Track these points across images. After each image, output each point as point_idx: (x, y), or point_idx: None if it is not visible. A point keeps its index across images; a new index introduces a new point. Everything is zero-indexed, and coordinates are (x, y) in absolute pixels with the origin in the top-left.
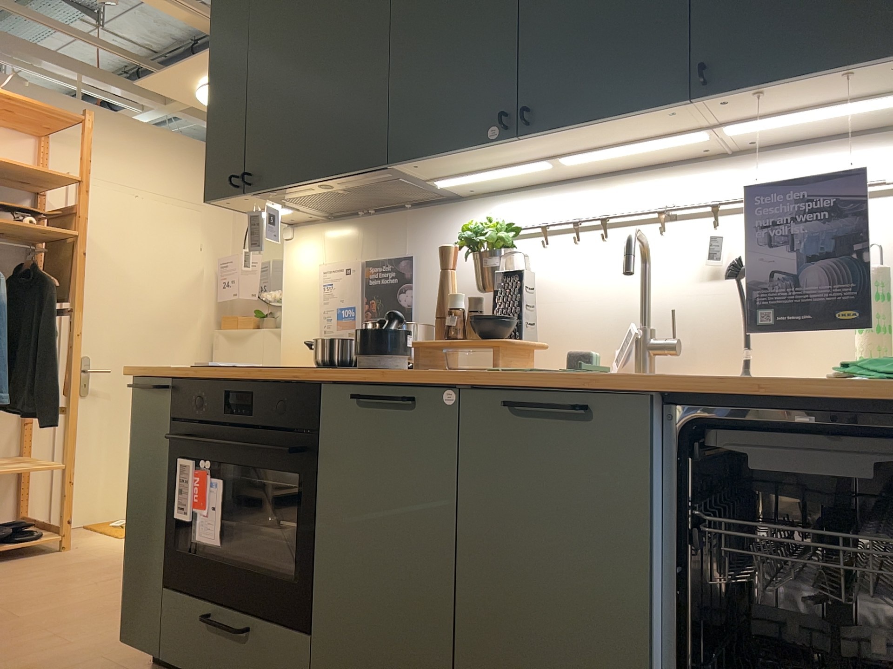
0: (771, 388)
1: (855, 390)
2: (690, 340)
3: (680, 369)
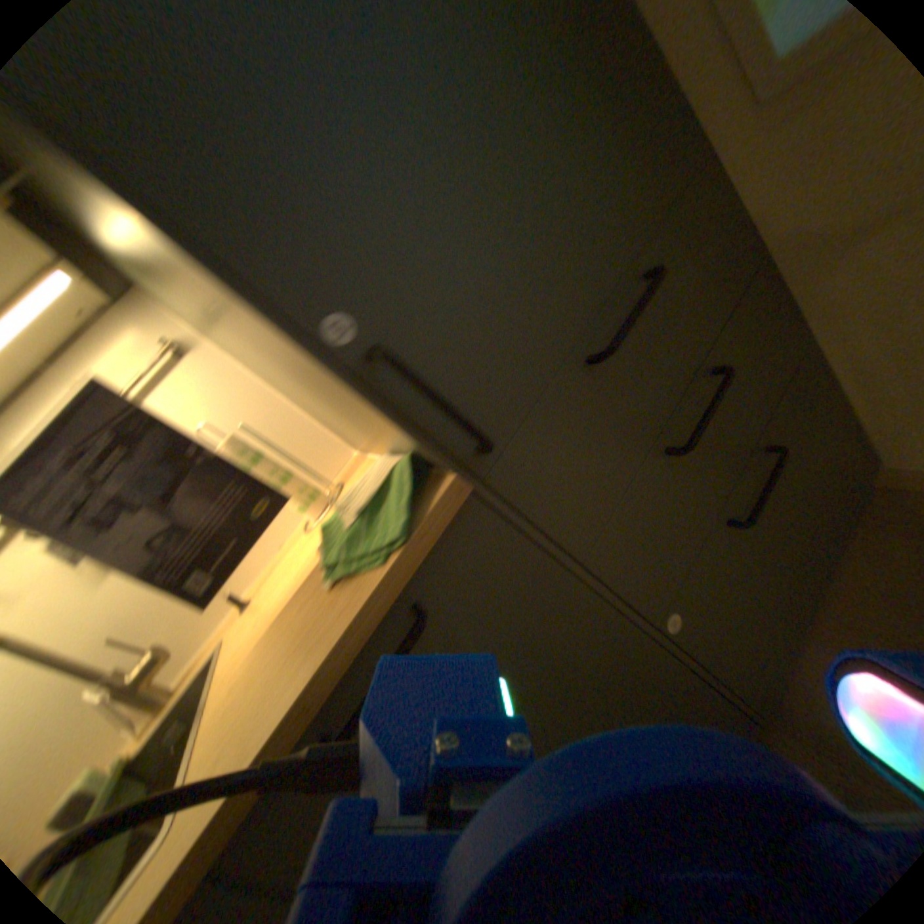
0: (312, 698)
1: (372, 595)
2: (163, 627)
3: (187, 652)
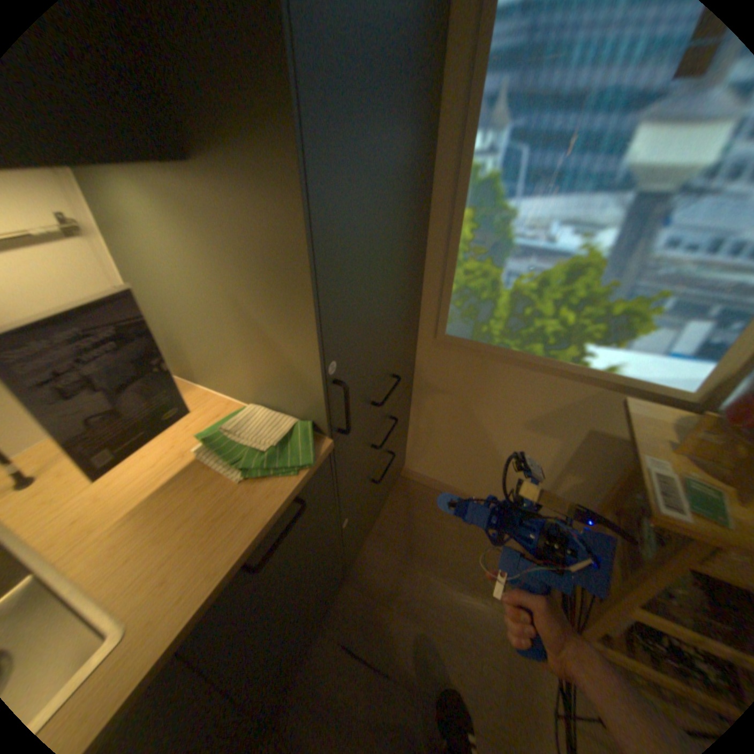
0: (258, 540)
1: (286, 490)
2: None
3: None
